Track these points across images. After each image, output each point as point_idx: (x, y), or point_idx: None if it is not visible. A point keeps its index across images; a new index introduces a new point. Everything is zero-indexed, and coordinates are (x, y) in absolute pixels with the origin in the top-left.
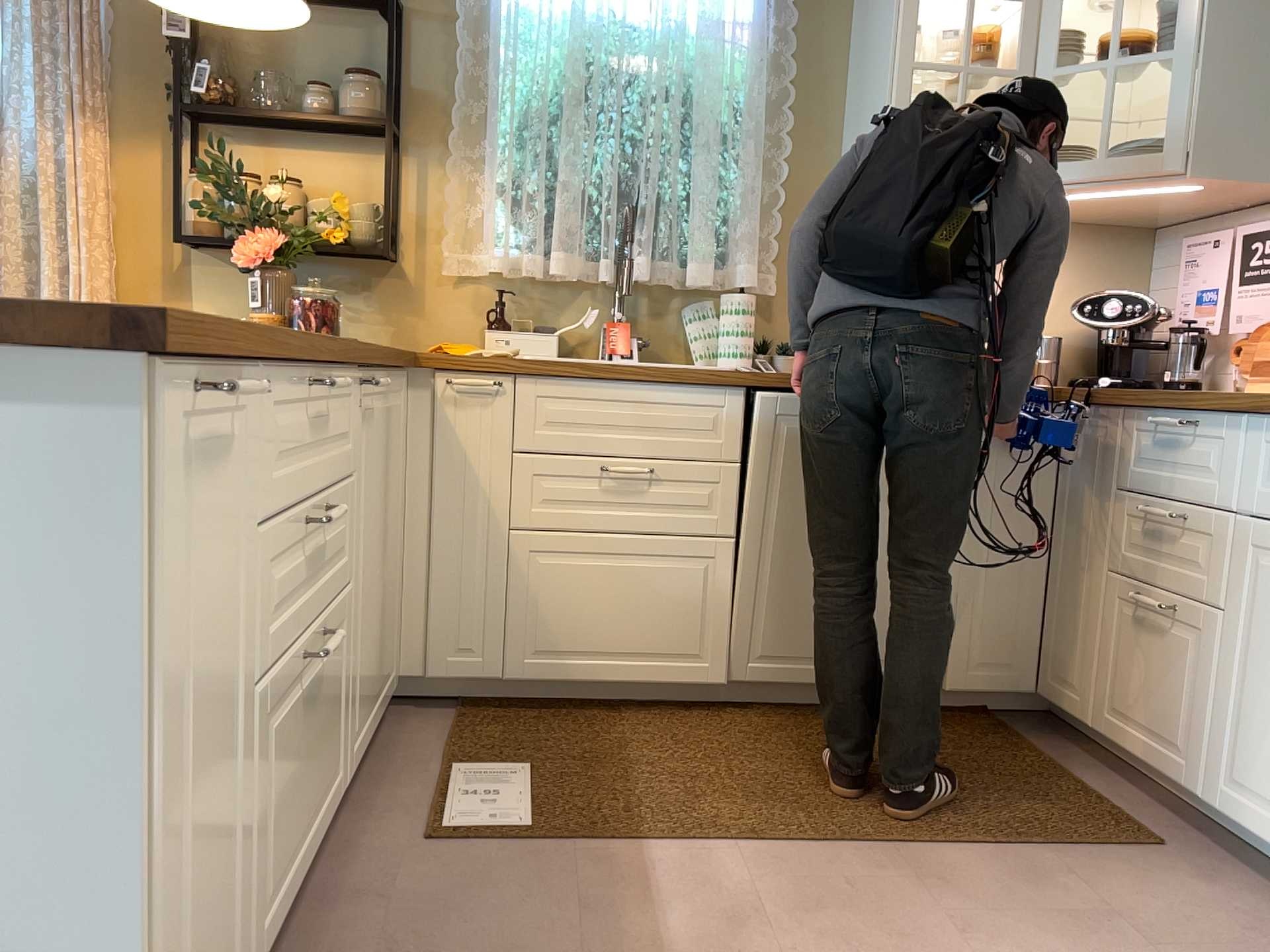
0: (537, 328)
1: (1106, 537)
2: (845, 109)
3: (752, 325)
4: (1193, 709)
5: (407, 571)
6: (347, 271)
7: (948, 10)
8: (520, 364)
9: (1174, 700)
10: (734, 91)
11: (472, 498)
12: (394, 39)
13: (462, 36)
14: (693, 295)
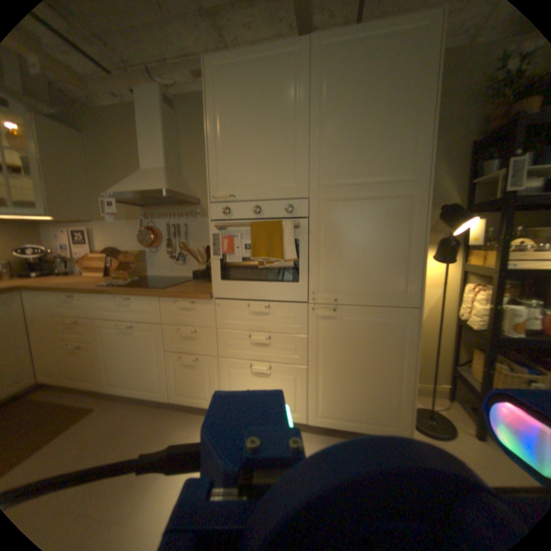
0: None
1: (48, 333)
2: None
3: None
4: (91, 373)
5: None
6: None
7: None
8: None
9: (84, 372)
10: None
11: None
12: None
13: None
14: None
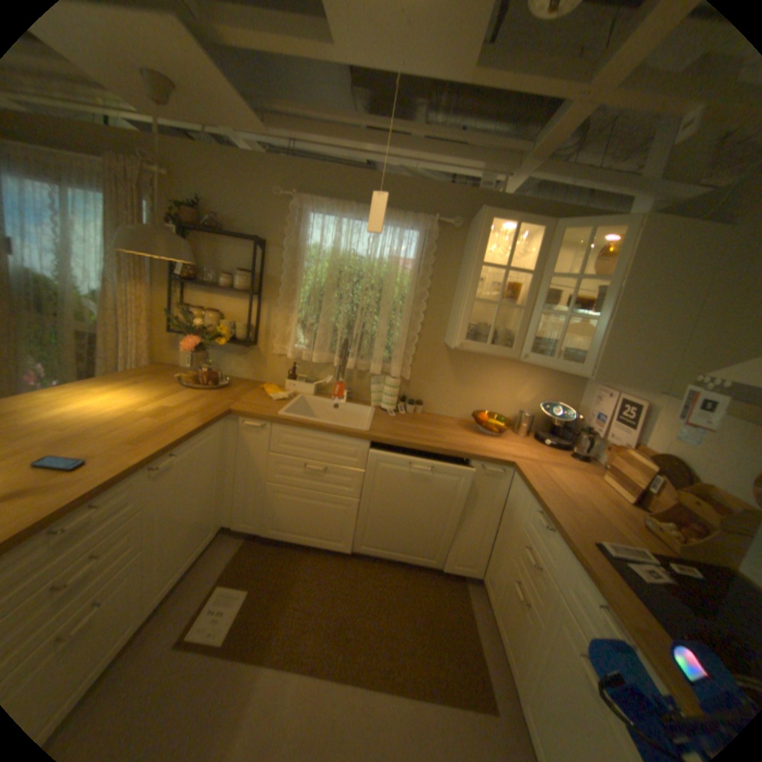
0: (307, 381)
1: (516, 543)
2: (452, 302)
3: (395, 394)
4: (526, 658)
5: (225, 490)
6: (236, 347)
7: (504, 265)
8: (273, 419)
9: (521, 645)
10: (400, 291)
11: (252, 468)
12: (254, 257)
13: (285, 256)
14: (375, 373)
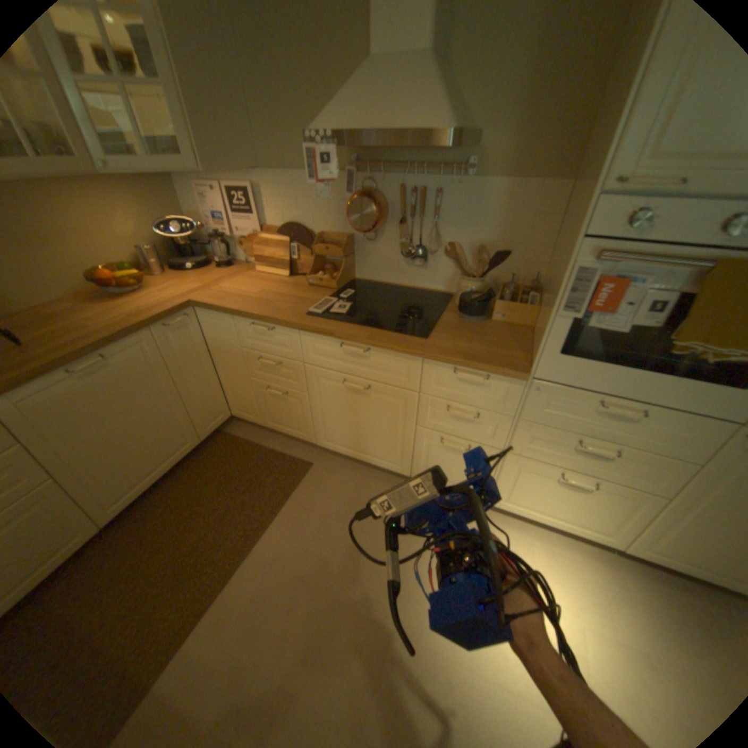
0: None
1: (242, 365)
2: None
3: None
4: (304, 421)
5: None
6: None
7: None
8: None
9: (295, 418)
10: None
11: None
12: None
13: None
14: None
